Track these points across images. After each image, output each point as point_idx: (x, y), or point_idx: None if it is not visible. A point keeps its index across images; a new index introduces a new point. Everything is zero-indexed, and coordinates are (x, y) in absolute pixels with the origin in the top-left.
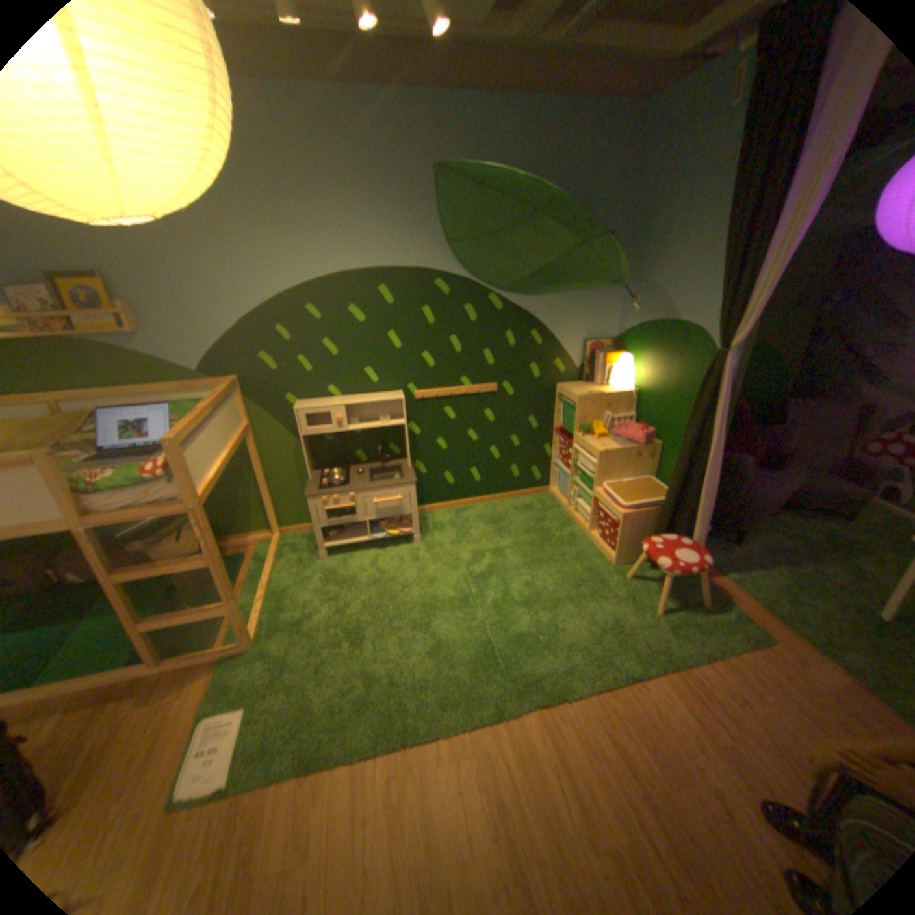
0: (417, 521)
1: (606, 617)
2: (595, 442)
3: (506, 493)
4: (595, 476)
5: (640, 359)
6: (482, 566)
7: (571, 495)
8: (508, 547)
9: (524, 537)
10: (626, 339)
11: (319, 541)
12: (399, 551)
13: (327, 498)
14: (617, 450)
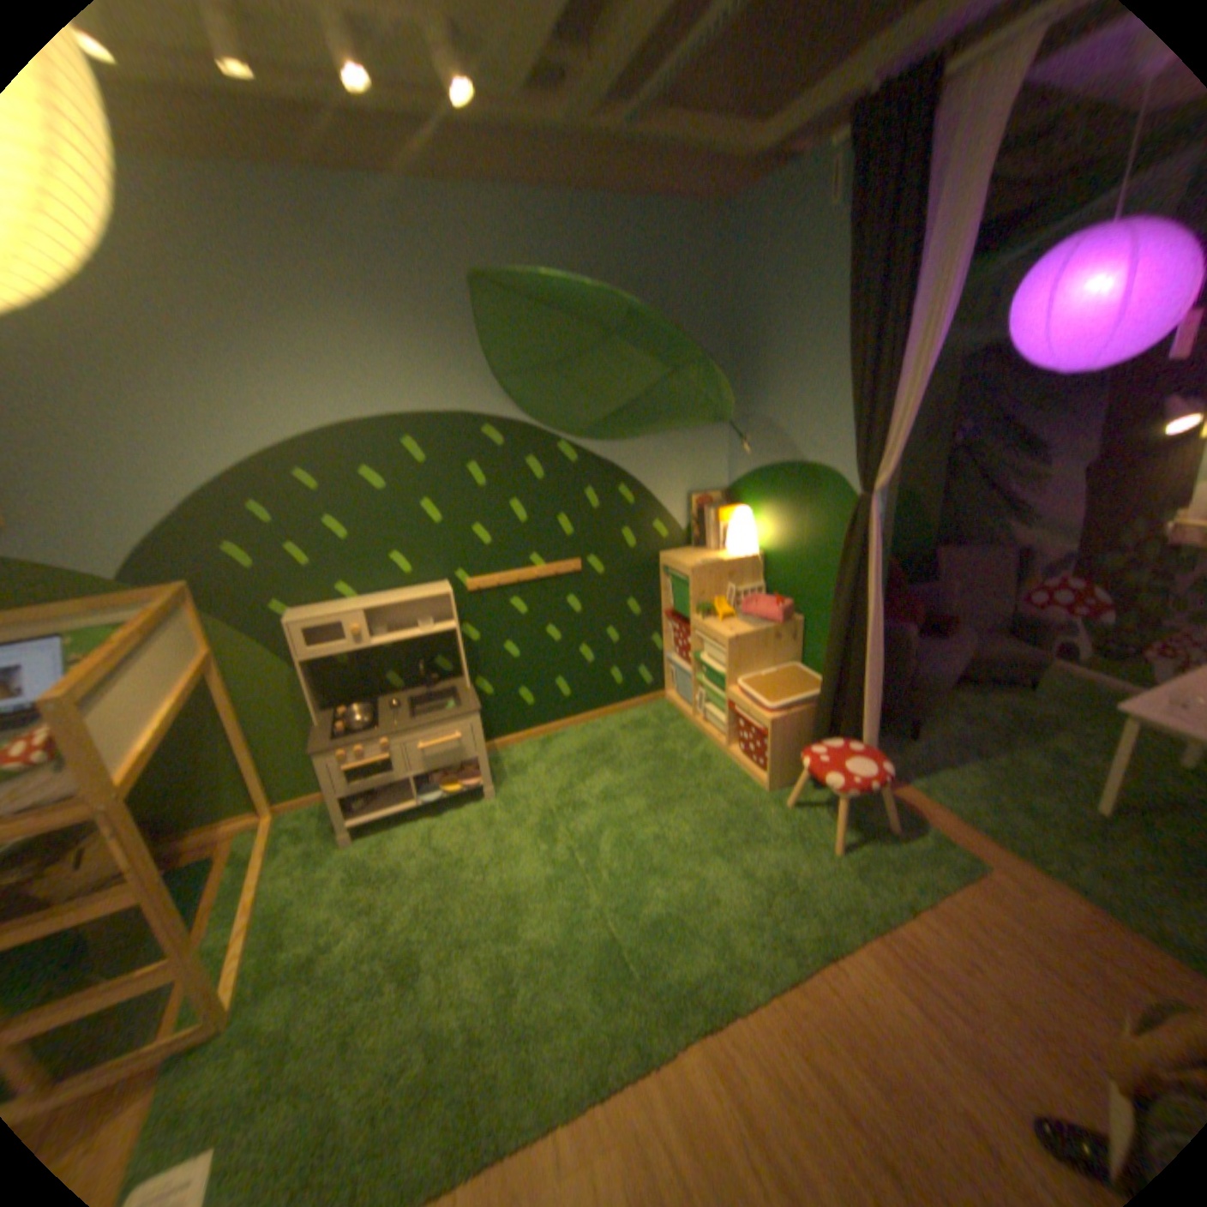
0: (488, 767)
1: (770, 870)
2: (720, 626)
3: (609, 708)
4: (726, 672)
5: (761, 513)
6: (589, 821)
7: (697, 701)
8: (621, 787)
9: (642, 769)
10: (740, 490)
11: (337, 821)
12: (464, 816)
13: (346, 752)
14: (750, 634)
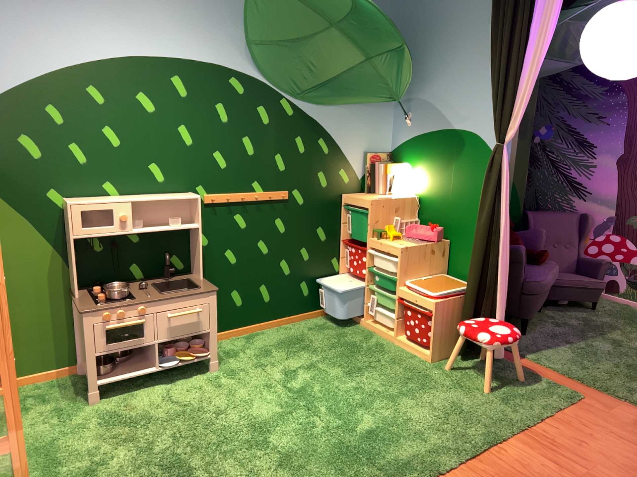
0: (216, 340)
1: (443, 401)
2: (393, 242)
3: (297, 314)
4: (397, 277)
5: (418, 167)
6: (300, 381)
7: (369, 306)
8: (320, 361)
9: (333, 351)
10: (402, 151)
11: (92, 375)
12: (194, 381)
13: (111, 312)
14: (416, 246)
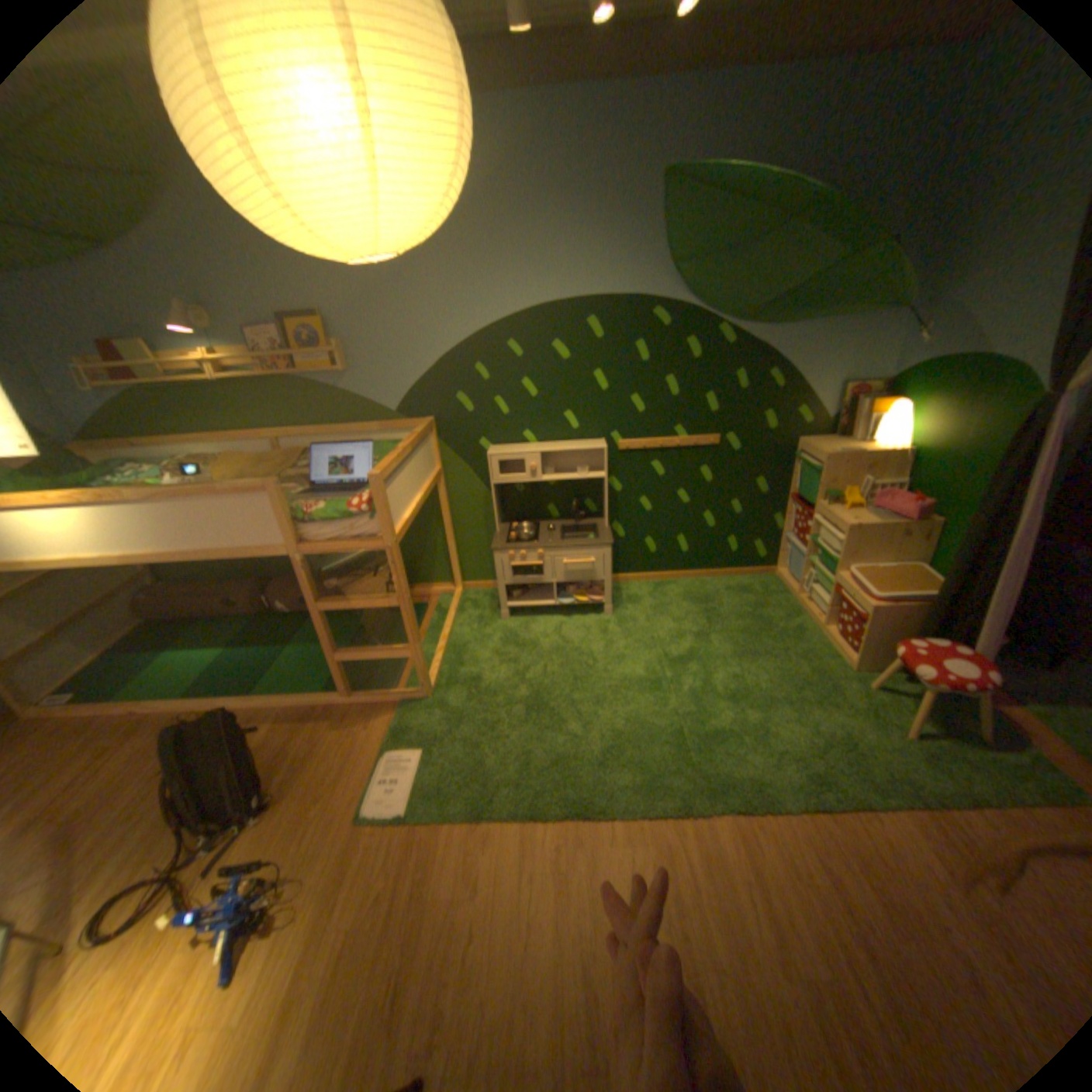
0: (609, 590)
1: (835, 730)
2: (845, 514)
3: (720, 570)
4: (841, 558)
5: (924, 407)
6: (681, 650)
7: (805, 580)
8: (715, 633)
9: (738, 624)
10: (906, 380)
11: (502, 599)
12: (586, 621)
13: (514, 553)
14: (876, 525)
